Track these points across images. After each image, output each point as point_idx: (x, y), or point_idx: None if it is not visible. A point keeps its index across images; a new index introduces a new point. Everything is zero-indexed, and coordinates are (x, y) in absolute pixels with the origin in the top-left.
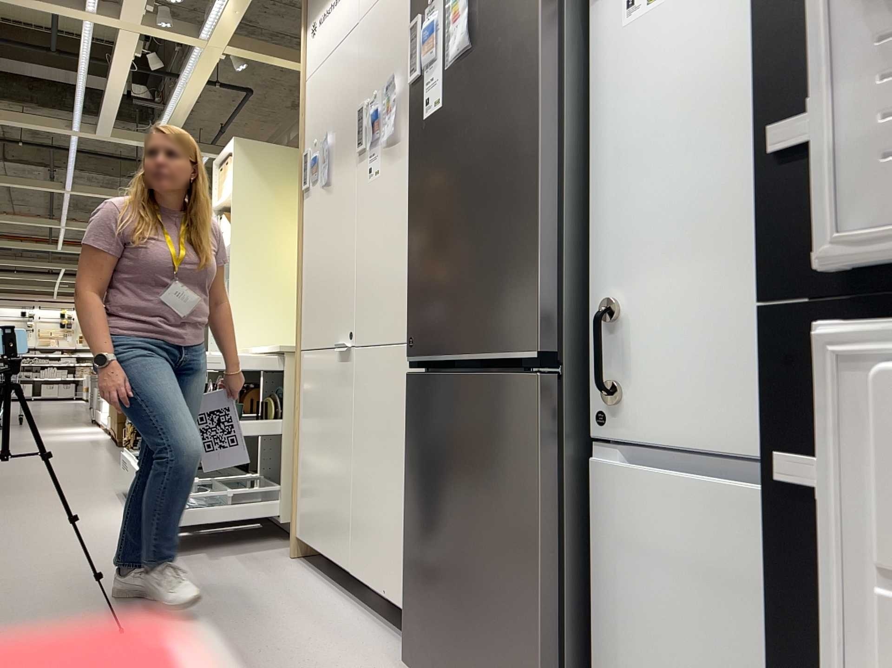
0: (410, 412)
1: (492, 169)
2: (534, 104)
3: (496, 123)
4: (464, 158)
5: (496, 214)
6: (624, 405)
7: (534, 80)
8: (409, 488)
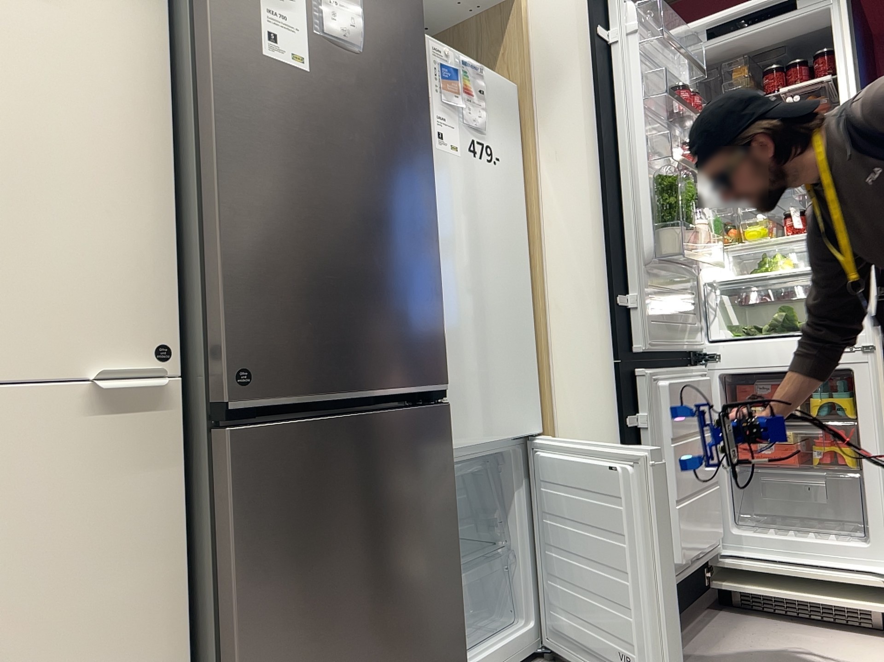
0: (243, 488)
1: (391, 201)
2: (428, 170)
3: (394, 158)
4: (353, 166)
5: (399, 248)
6: (449, 421)
7: (427, 149)
8: (249, 612)
